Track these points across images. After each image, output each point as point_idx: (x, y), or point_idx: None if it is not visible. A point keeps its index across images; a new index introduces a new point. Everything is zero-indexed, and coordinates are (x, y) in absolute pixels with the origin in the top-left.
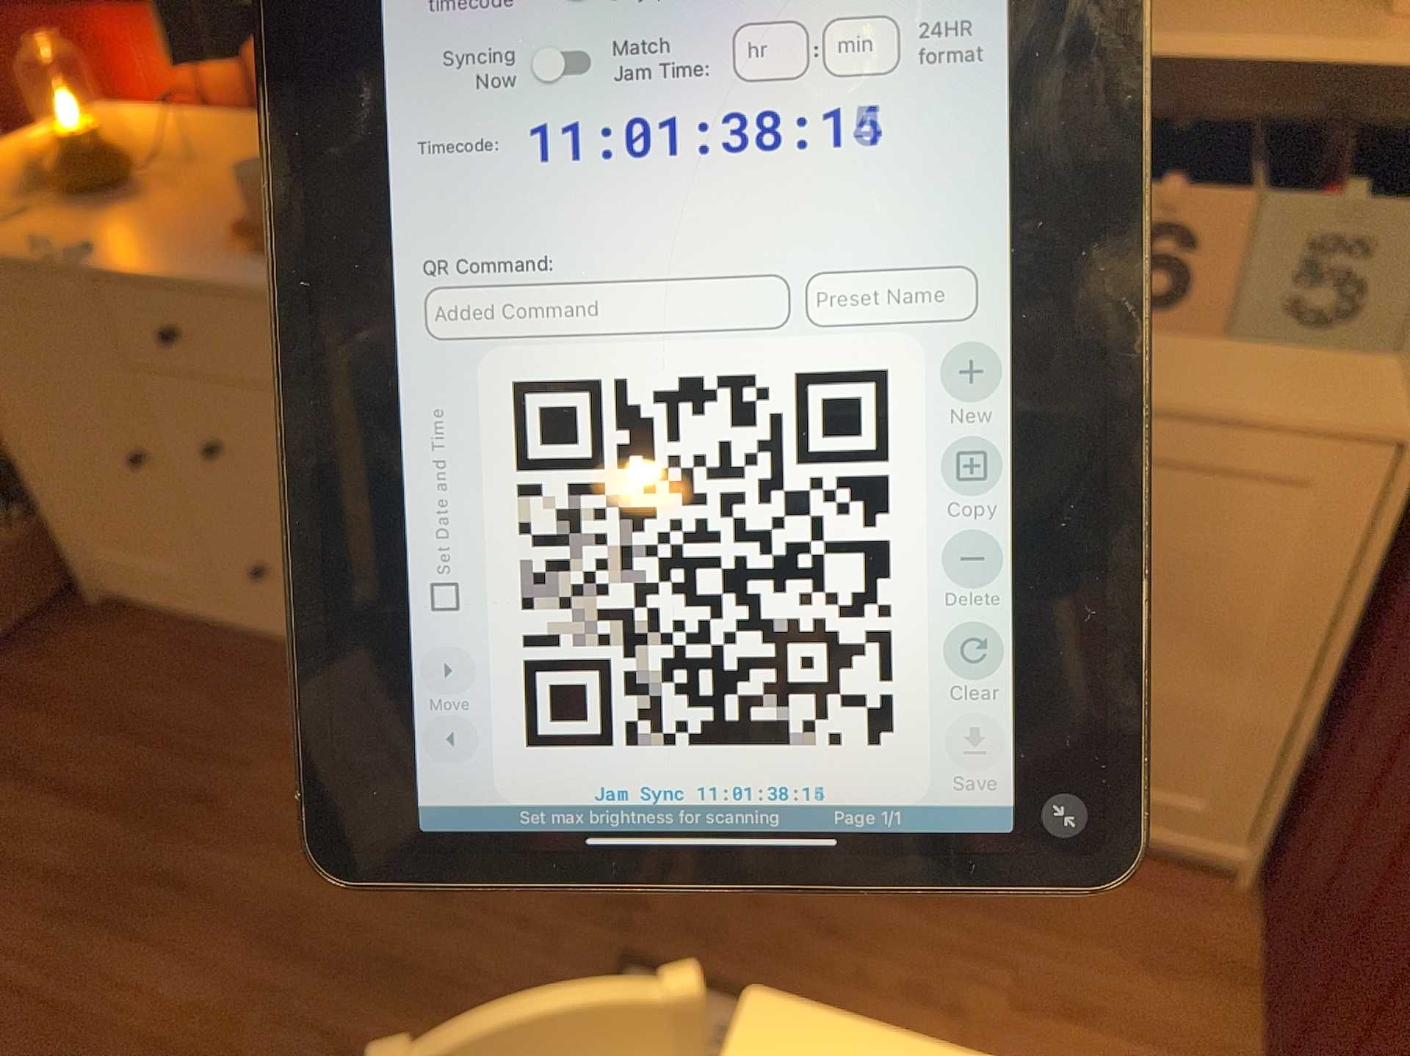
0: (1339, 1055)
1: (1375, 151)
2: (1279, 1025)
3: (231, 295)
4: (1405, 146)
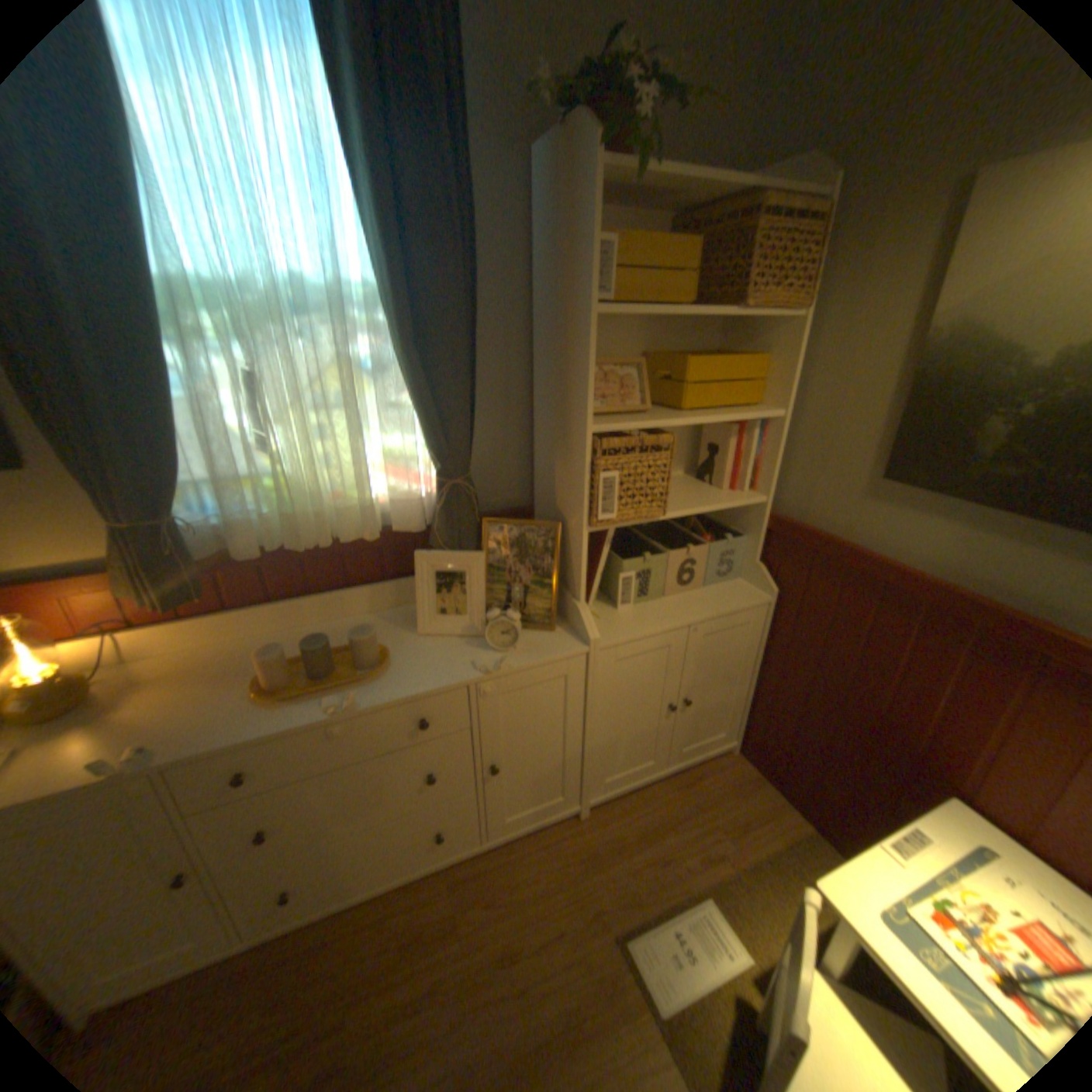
0: (852, 784)
1: (701, 519)
2: (798, 790)
3: (285, 734)
4: (703, 516)
